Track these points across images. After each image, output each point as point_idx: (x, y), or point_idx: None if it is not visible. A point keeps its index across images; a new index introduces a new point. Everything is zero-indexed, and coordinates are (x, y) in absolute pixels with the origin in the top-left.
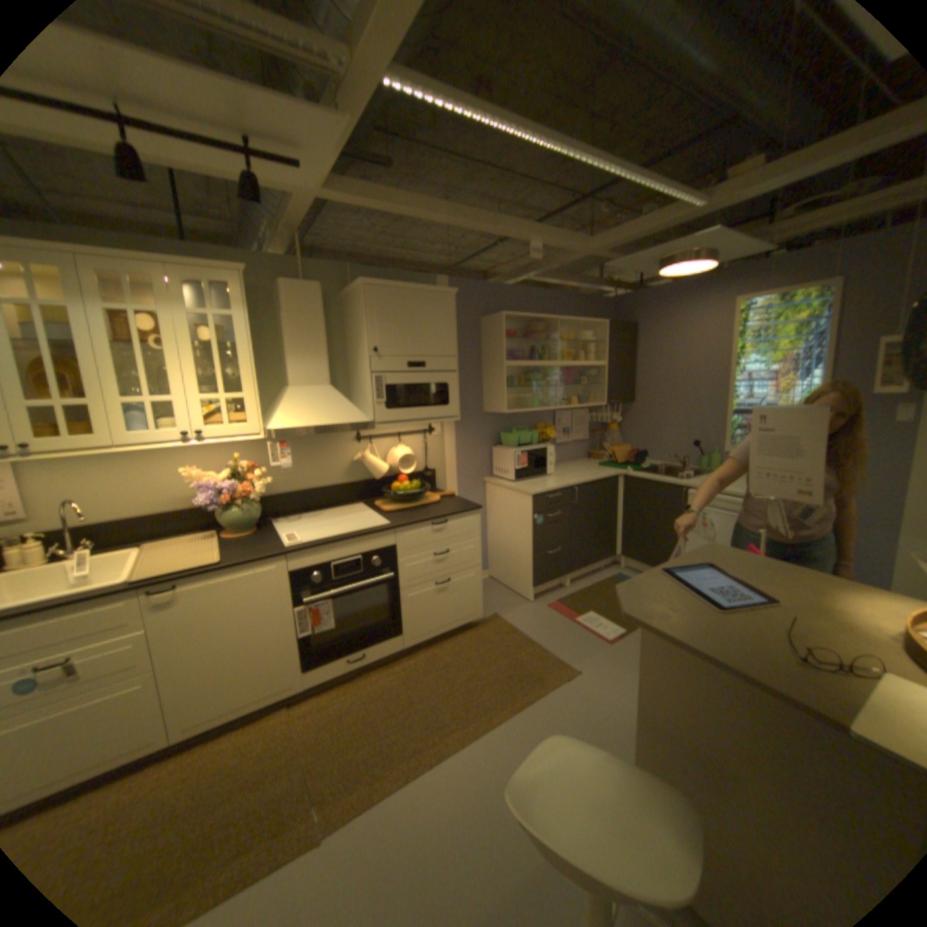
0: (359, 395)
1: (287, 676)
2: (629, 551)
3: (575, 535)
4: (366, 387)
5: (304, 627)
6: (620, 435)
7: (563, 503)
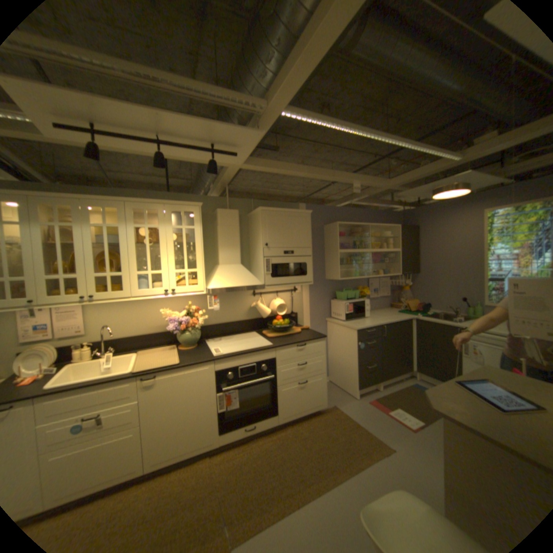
0: (256, 269)
1: (210, 436)
2: (422, 369)
3: (385, 357)
4: (260, 265)
5: (221, 406)
6: (411, 294)
7: (377, 336)
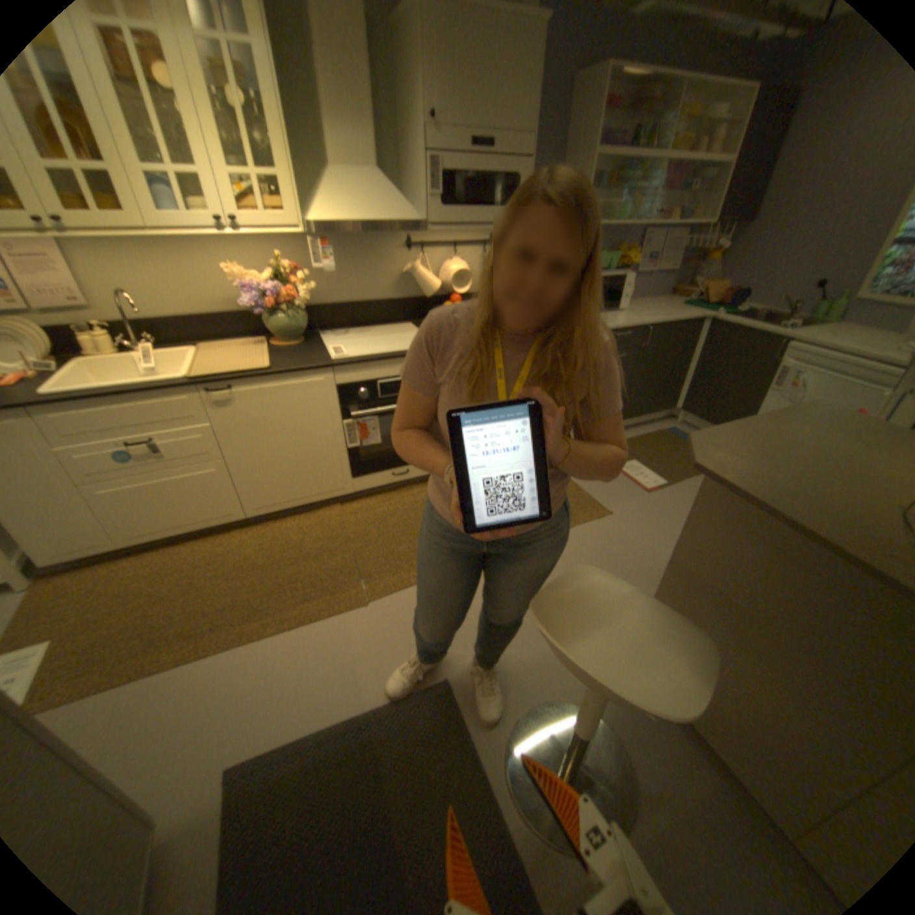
0: (411, 185)
1: (340, 479)
2: (692, 405)
3: (636, 382)
4: (419, 172)
5: (353, 439)
6: (721, 268)
7: (631, 344)
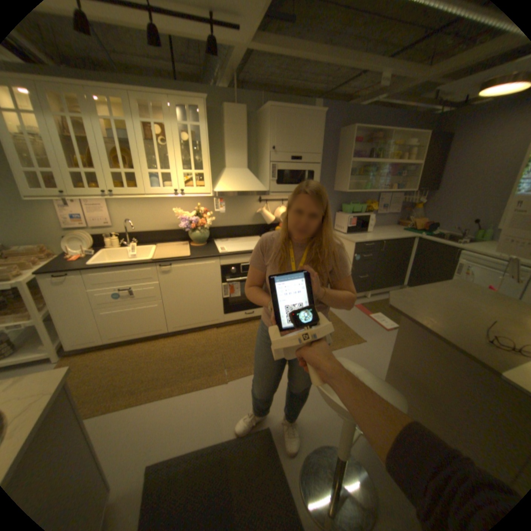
0: (262, 175)
1: (217, 314)
2: (412, 283)
3: (379, 269)
4: (266, 170)
5: (226, 293)
6: (423, 212)
7: (374, 249)
